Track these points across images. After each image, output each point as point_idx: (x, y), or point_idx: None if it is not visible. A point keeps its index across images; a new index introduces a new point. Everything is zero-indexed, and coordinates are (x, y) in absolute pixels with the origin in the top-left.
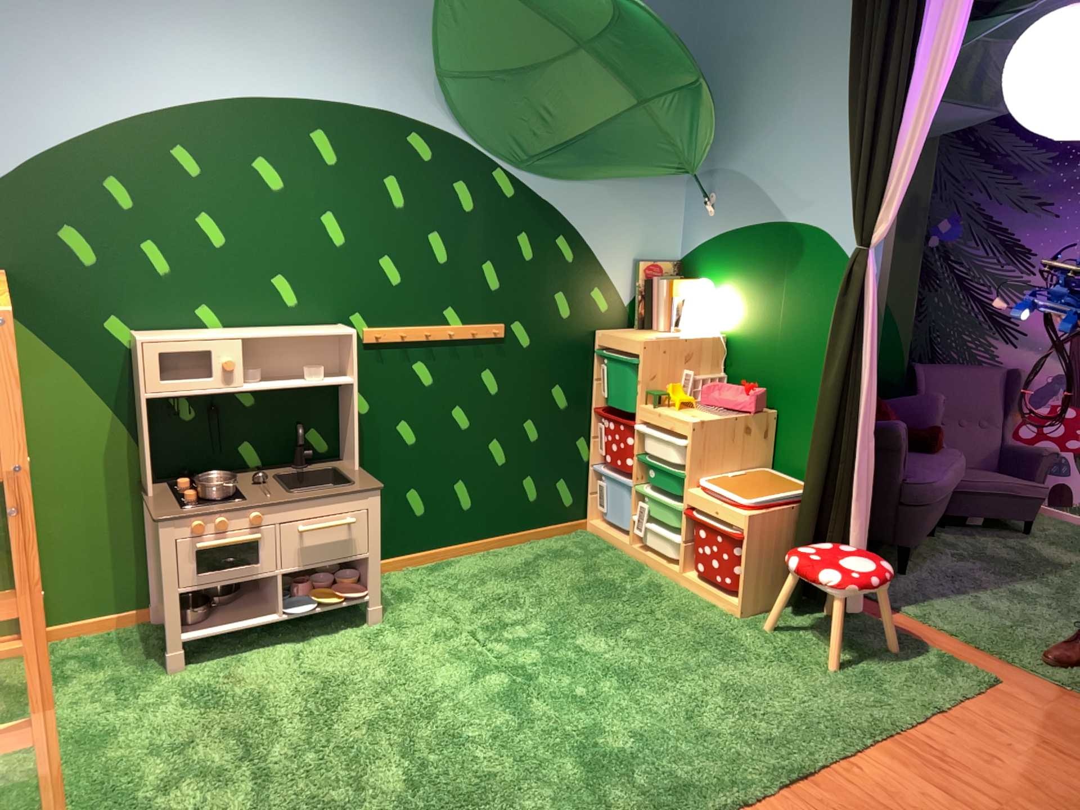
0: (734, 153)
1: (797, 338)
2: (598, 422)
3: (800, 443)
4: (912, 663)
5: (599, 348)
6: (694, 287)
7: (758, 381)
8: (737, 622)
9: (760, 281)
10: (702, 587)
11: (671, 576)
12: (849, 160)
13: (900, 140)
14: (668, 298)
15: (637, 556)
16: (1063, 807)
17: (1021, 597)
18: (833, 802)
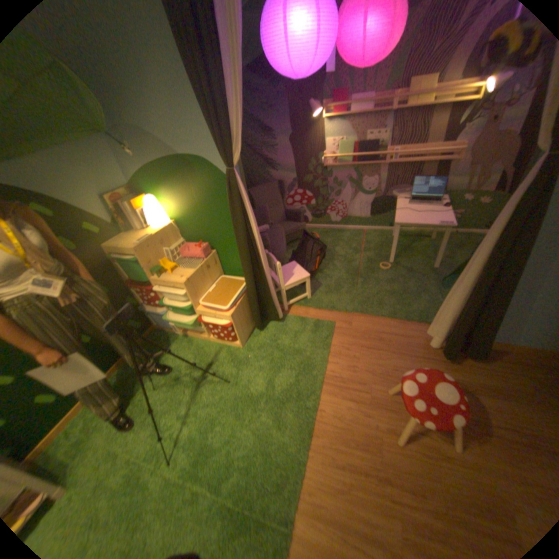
0: (124, 107)
1: (213, 214)
2: (132, 285)
3: (235, 260)
4: (312, 333)
5: (109, 252)
6: (145, 199)
7: (203, 237)
8: (245, 352)
9: (181, 187)
10: (223, 341)
11: (206, 339)
12: (201, 104)
13: (230, 86)
14: (134, 209)
15: (186, 335)
16: (391, 382)
17: (322, 273)
18: (333, 448)
